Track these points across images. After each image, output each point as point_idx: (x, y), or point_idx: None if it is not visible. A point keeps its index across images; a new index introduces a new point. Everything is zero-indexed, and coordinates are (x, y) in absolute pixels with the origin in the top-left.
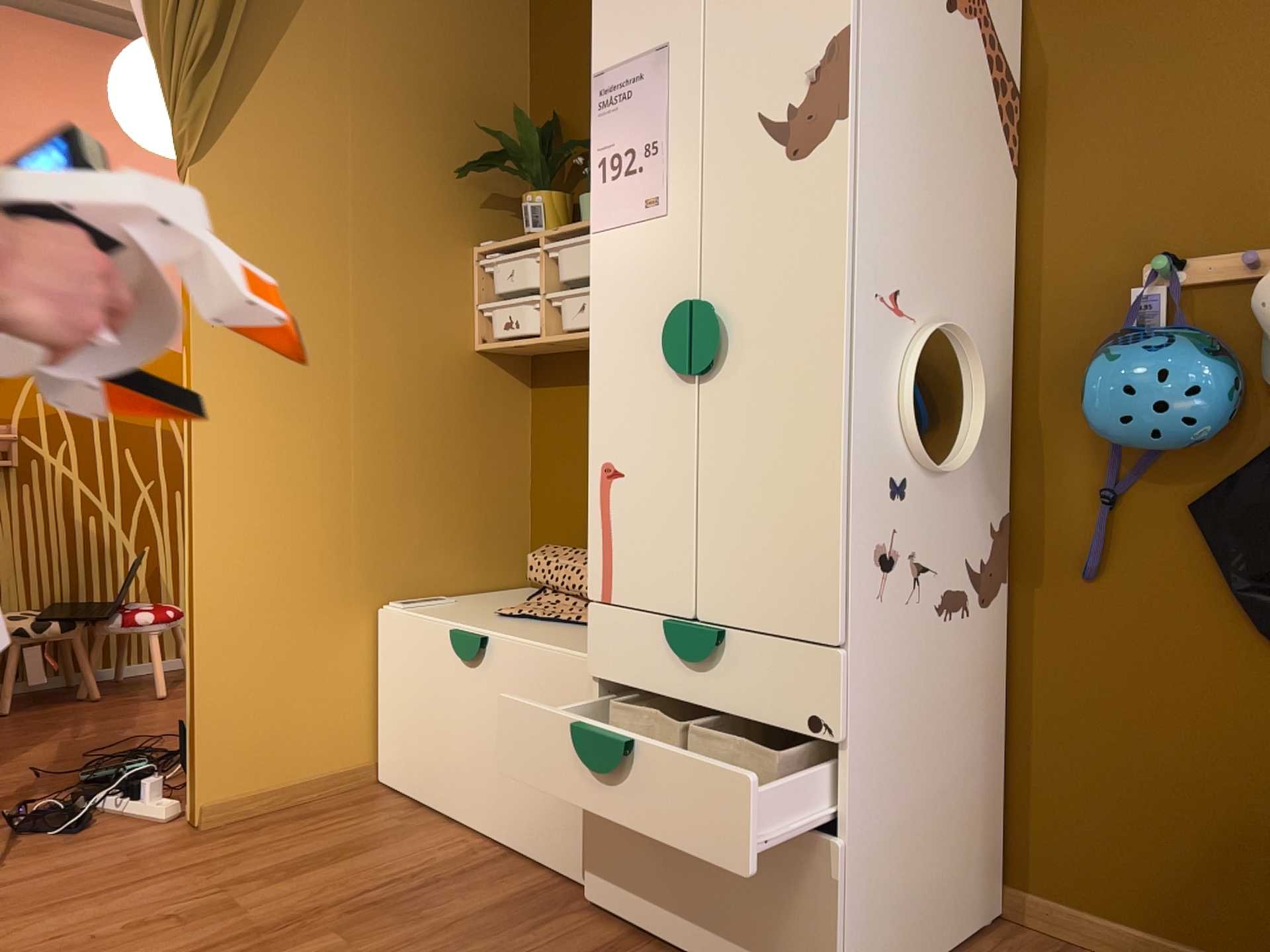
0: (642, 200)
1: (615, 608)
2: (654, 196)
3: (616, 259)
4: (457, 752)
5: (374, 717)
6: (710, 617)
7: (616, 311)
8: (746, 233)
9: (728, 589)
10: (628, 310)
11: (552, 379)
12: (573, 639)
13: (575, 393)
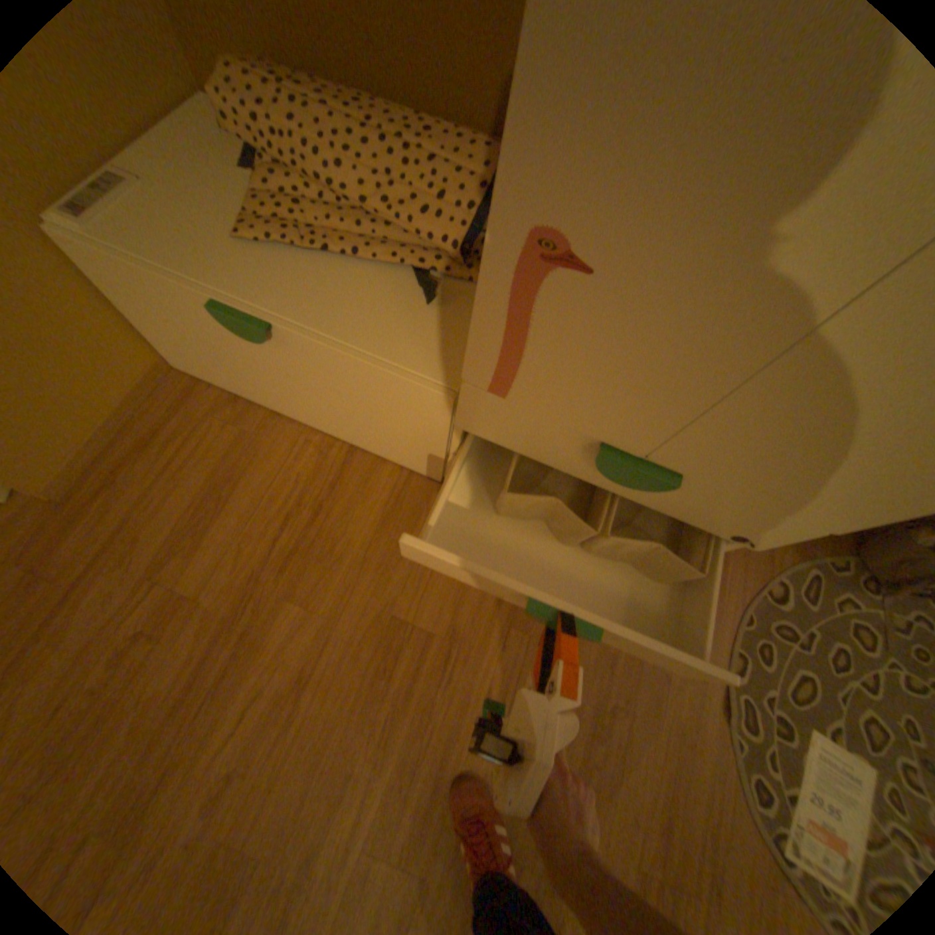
0: None
1: (511, 401)
2: None
3: None
4: (267, 385)
5: (130, 326)
6: (670, 463)
7: None
8: None
9: (719, 460)
10: None
11: None
12: (384, 318)
13: None
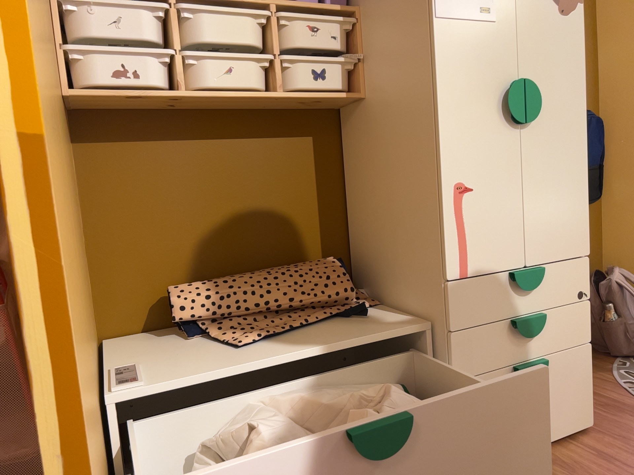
0: (477, 7)
1: (470, 278)
2: (486, 7)
3: (458, 42)
4: None
5: None
6: (533, 261)
7: (460, 79)
8: (541, 47)
9: (541, 243)
10: (469, 79)
11: (110, 135)
12: (360, 328)
13: (148, 150)
